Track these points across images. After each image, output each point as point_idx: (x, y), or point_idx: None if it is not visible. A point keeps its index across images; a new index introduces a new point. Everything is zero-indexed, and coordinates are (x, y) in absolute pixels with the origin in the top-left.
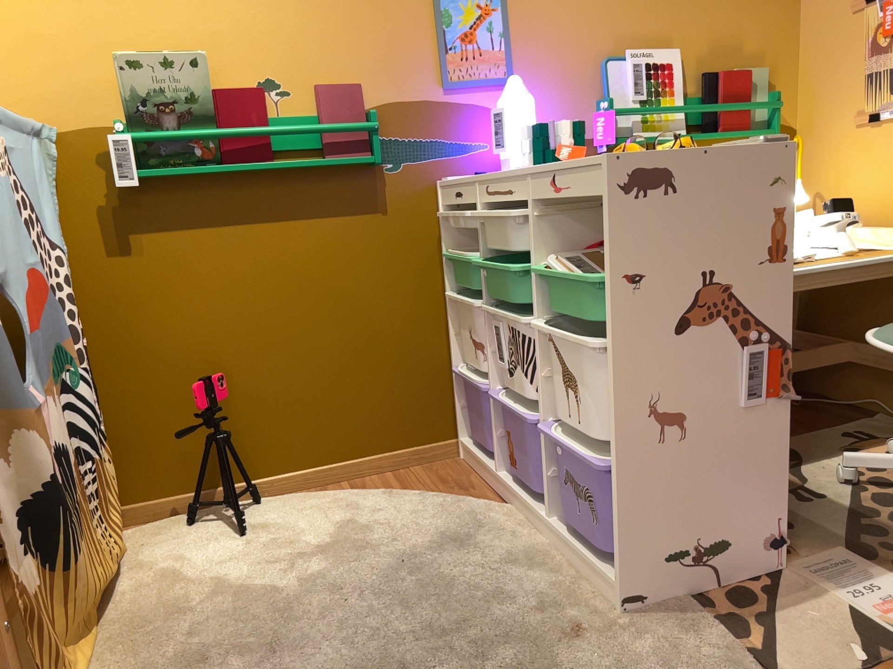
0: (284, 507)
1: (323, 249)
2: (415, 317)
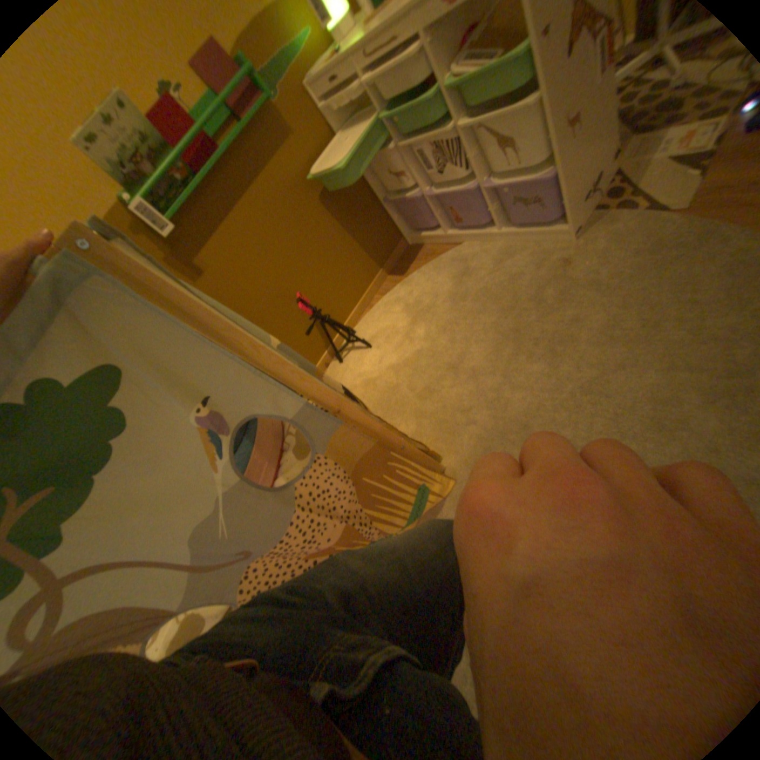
0: (369, 325)
1: (282, 185)
2: (348, 187)
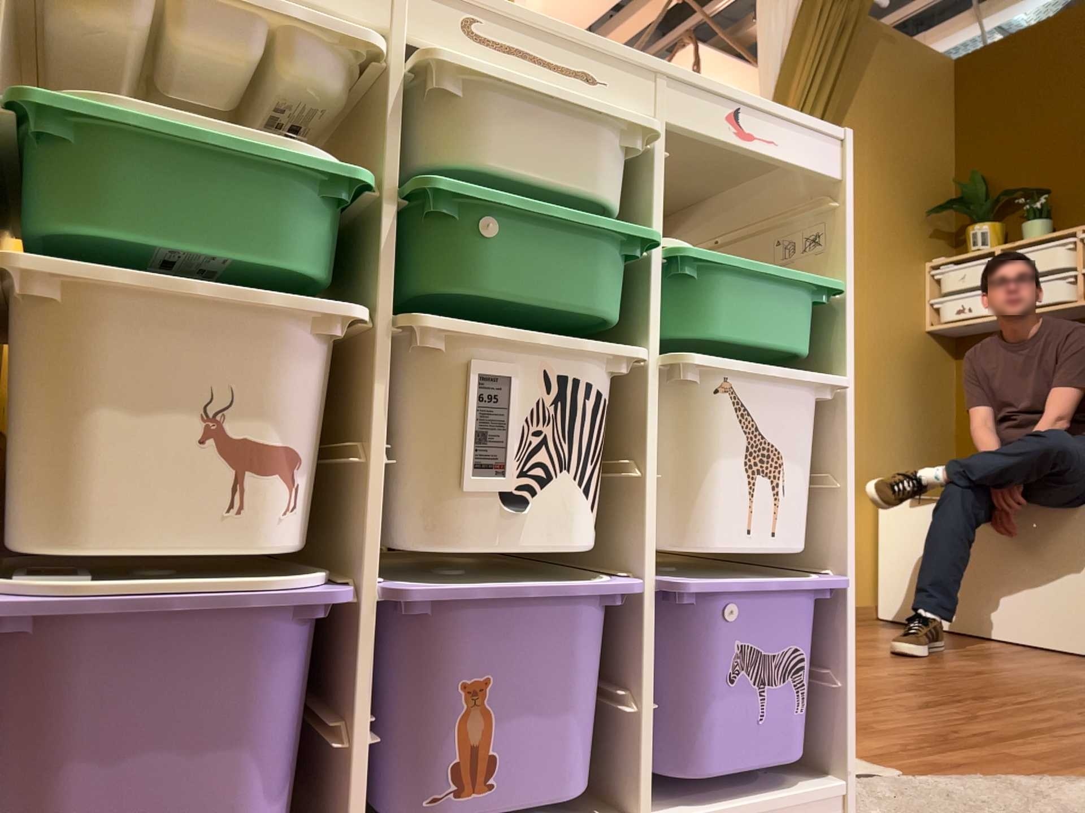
0: None
1: None
2: None
